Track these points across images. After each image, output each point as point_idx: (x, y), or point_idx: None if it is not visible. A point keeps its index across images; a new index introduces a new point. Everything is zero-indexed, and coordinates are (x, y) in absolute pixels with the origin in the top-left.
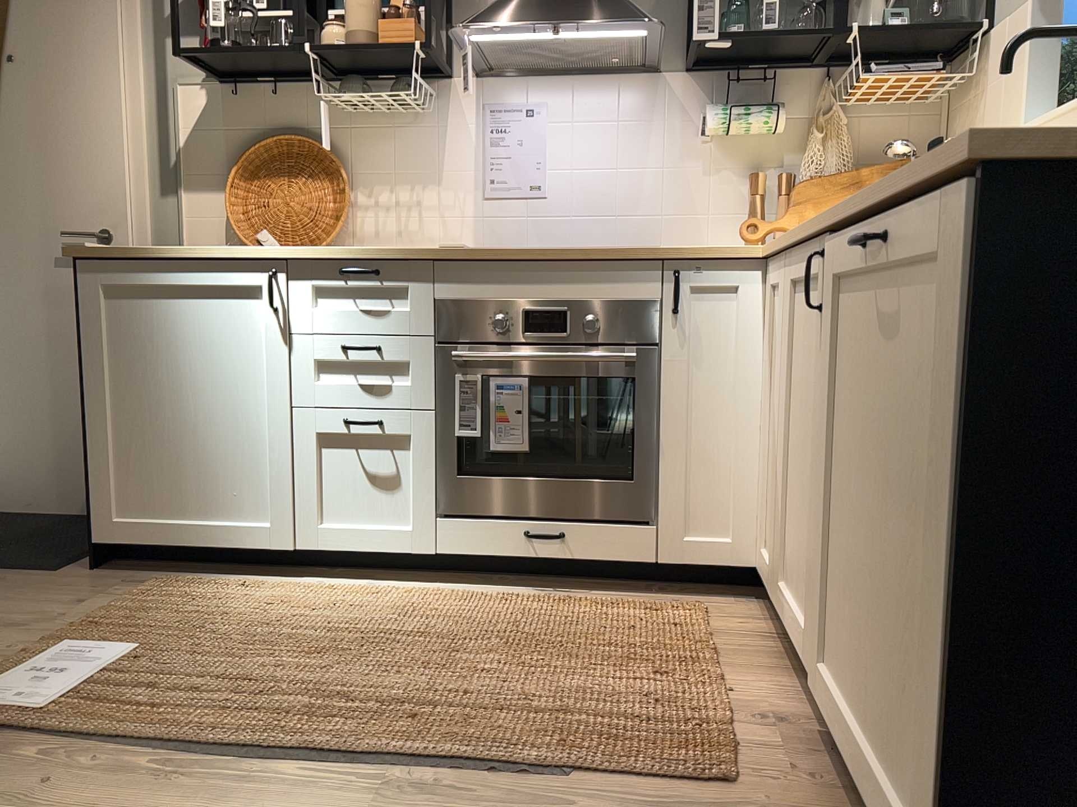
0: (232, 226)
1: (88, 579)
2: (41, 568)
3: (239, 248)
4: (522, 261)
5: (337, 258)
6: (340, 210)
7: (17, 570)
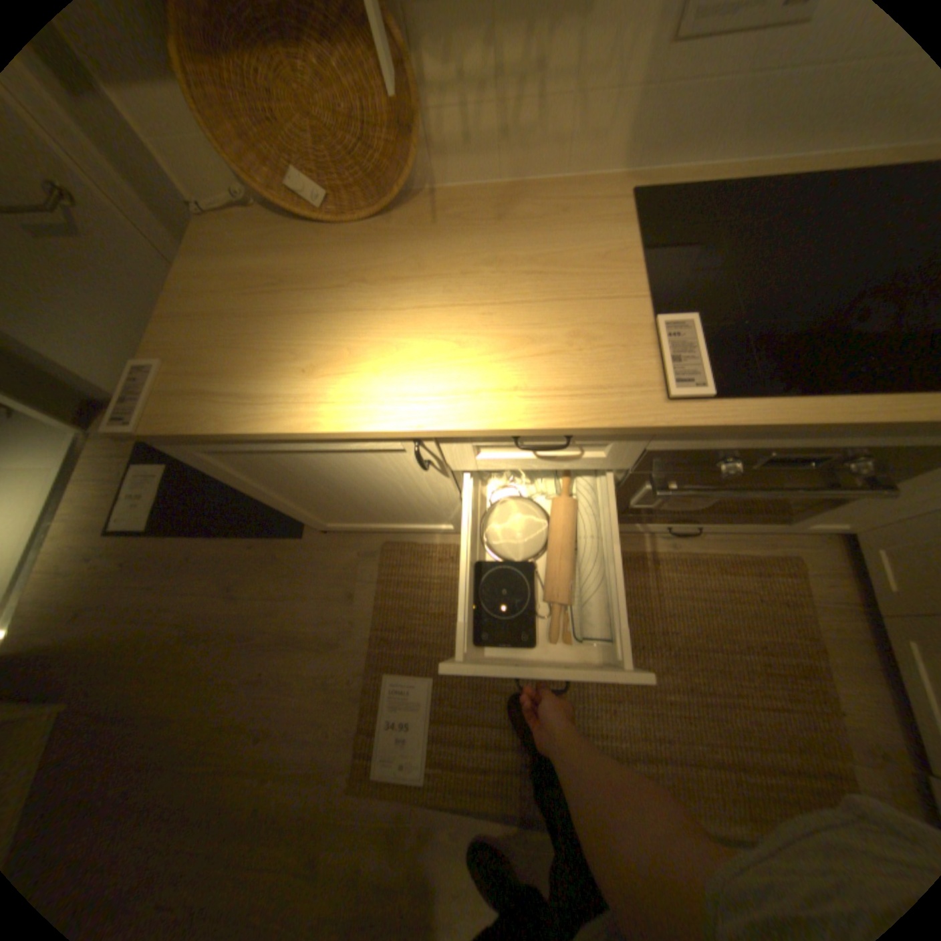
0: (242, 175)
1: (329, 549)
2: (287, 532)
3: (359, 428)
4: (811, 425)
5: (511, 431)
6: (404, 109)
7: (271, 537)
